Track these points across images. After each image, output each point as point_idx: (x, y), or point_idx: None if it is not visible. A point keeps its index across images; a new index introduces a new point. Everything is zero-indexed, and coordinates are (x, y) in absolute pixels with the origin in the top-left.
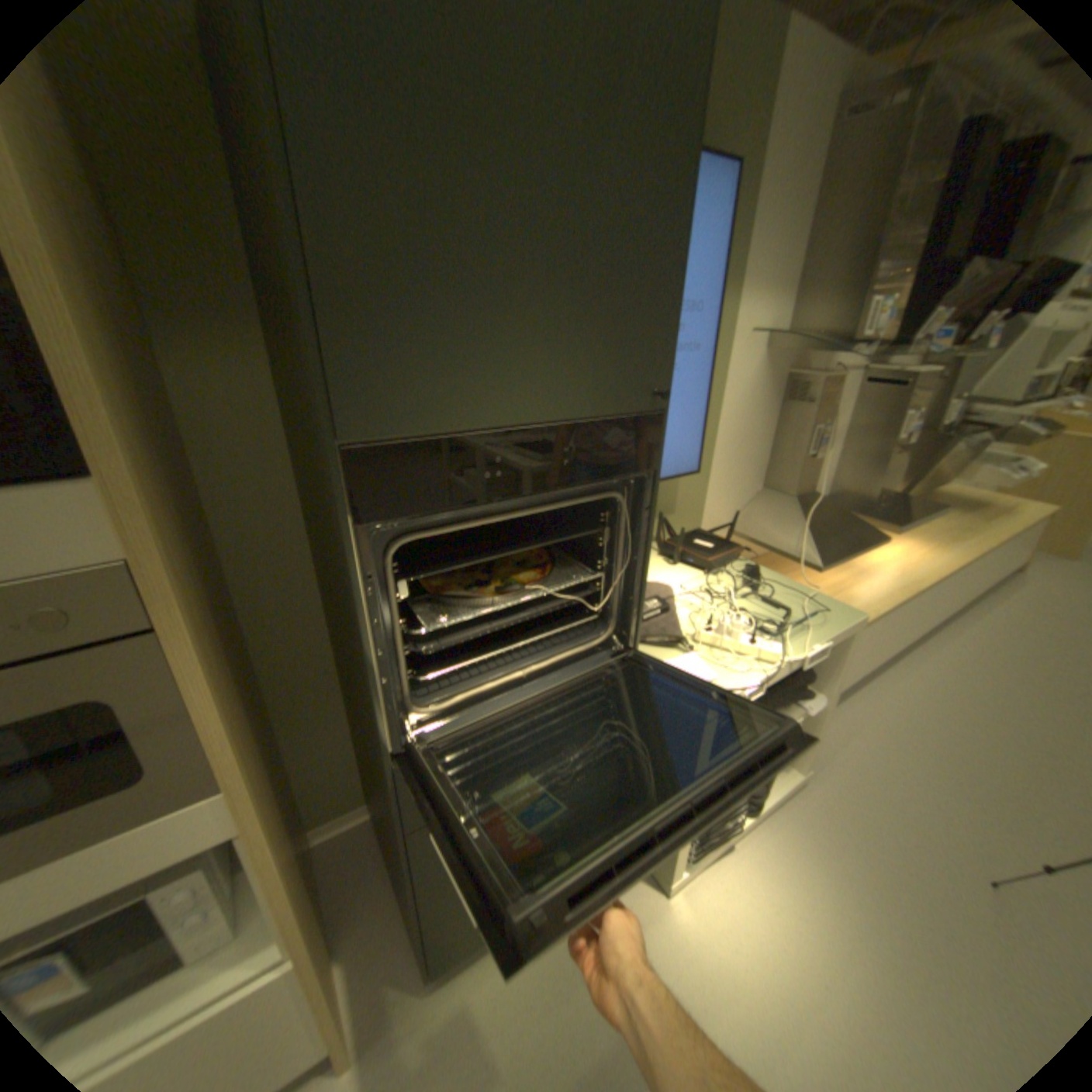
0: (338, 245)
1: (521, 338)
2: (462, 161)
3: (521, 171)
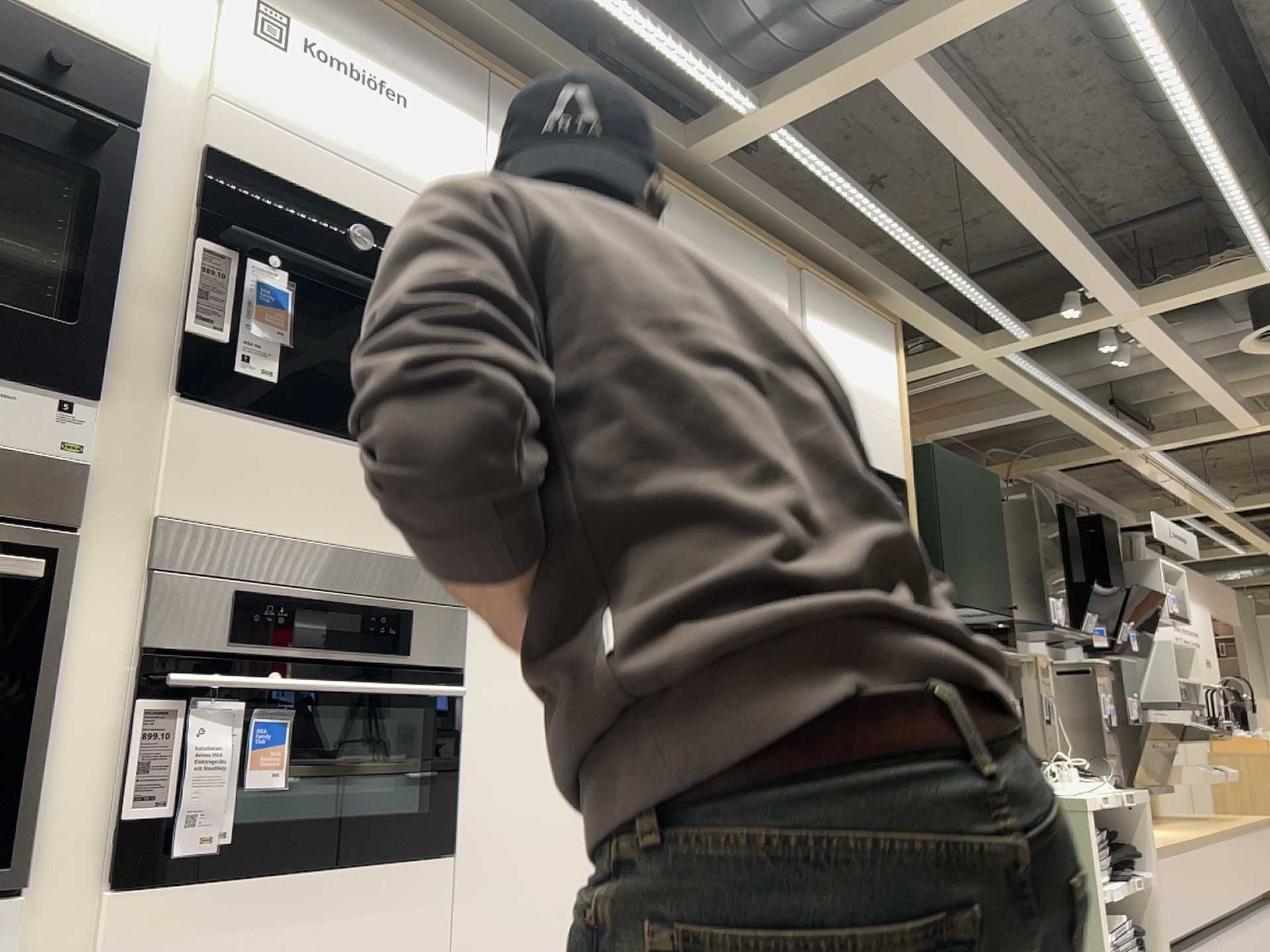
0: (945, 542)
1: (975, 576)
2: (961, 523)
3: (970, 526)
